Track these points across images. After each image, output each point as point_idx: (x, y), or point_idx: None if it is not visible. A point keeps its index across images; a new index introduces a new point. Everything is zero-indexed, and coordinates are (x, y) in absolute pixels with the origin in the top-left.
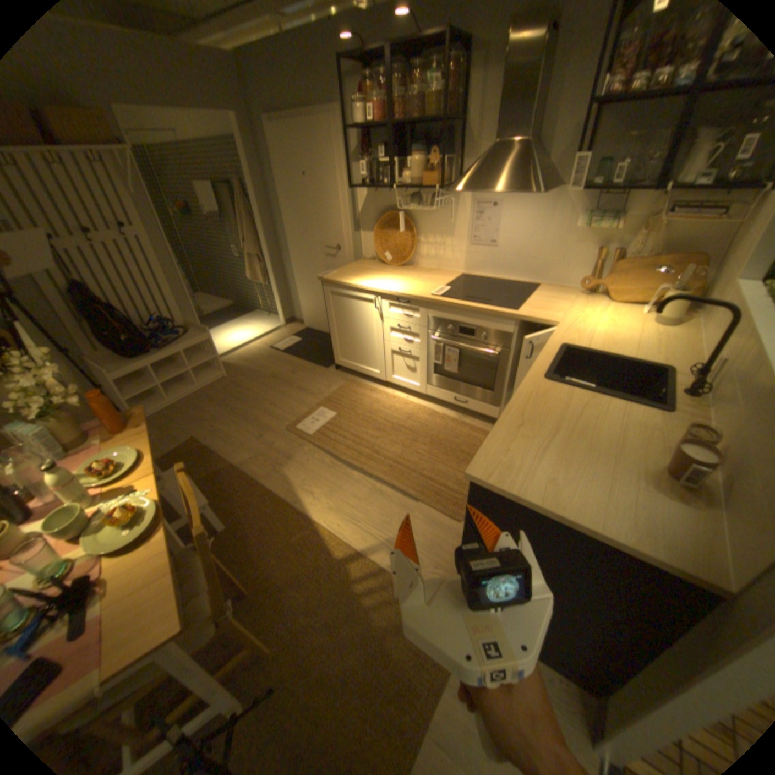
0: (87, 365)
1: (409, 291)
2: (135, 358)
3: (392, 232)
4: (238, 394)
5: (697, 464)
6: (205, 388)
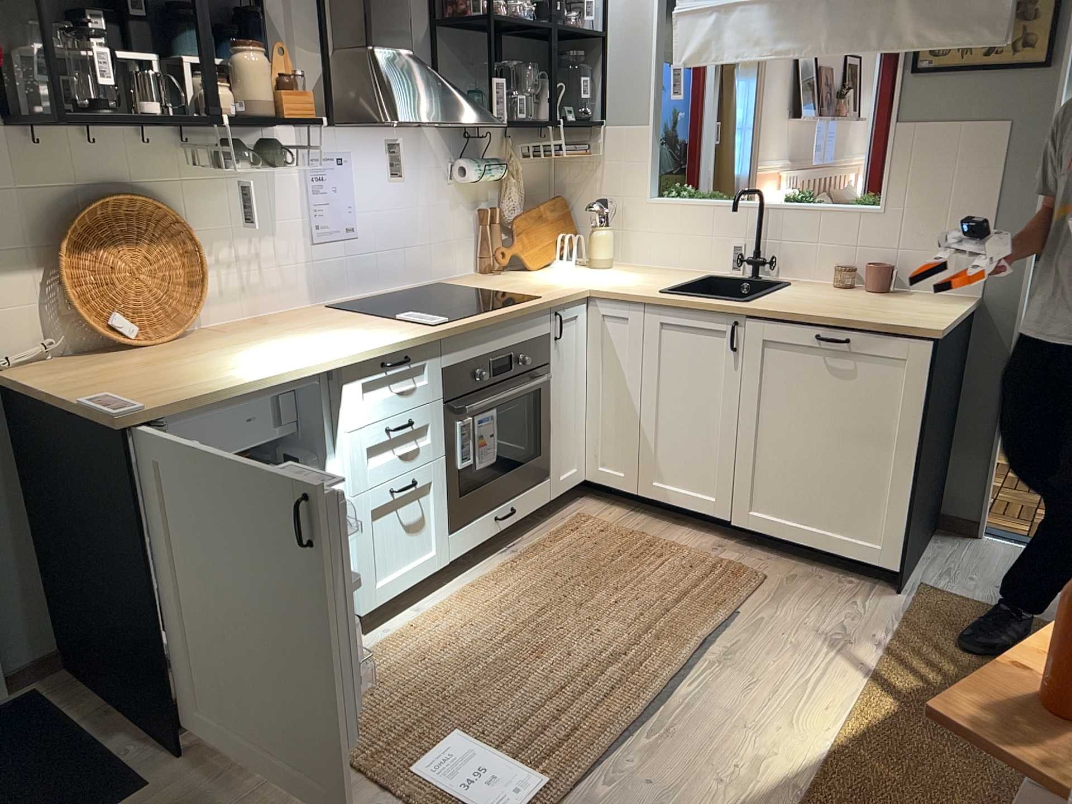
0: None
1: (387, 336)
2: None
3: (121, 252)
4: None
5: (893, 267)
6: None
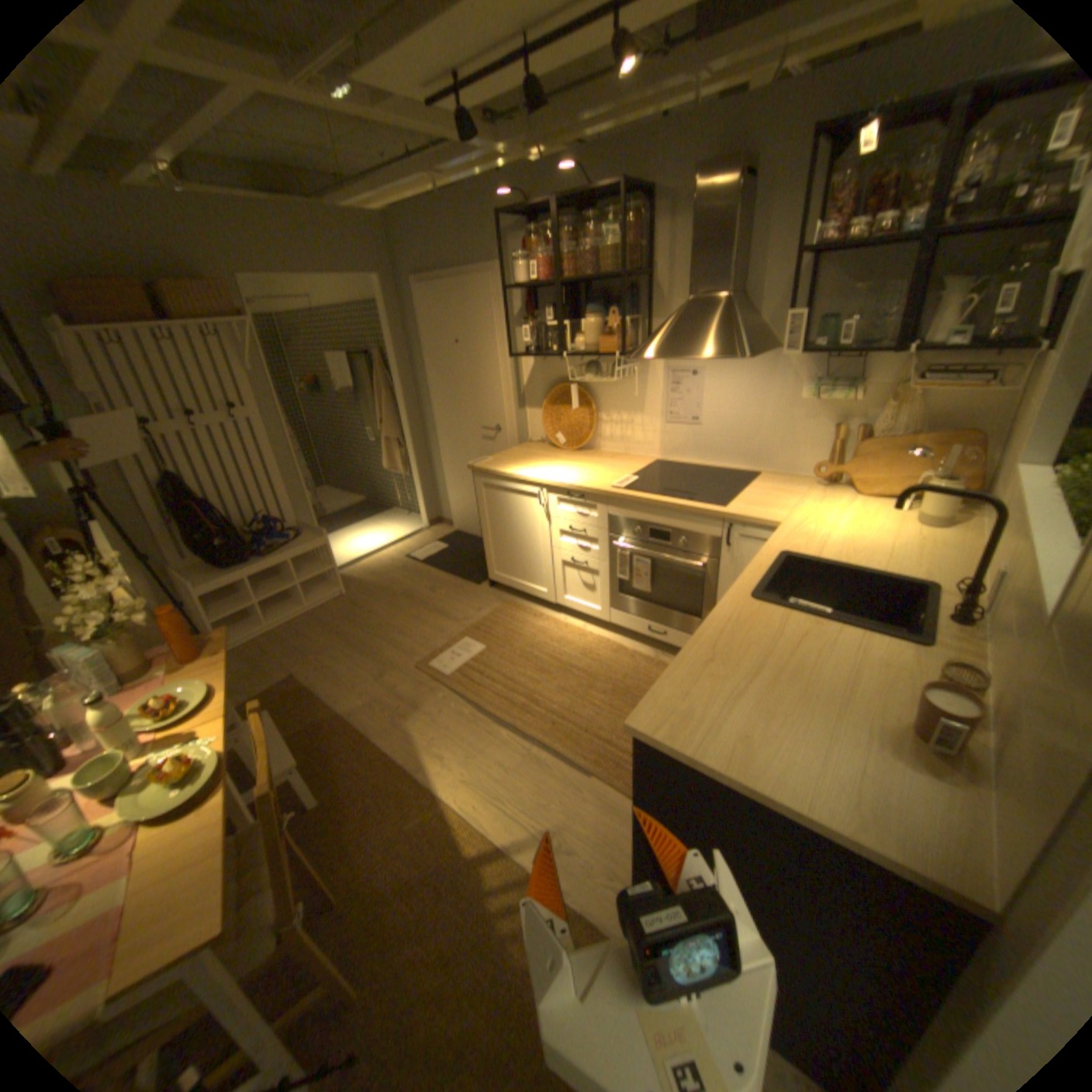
0: (170, 576)
1: (583, 482)
2: (230, 568)
3: (565, 408)
4: (357, 618)
5: (947, 717)
6: (316, 609)
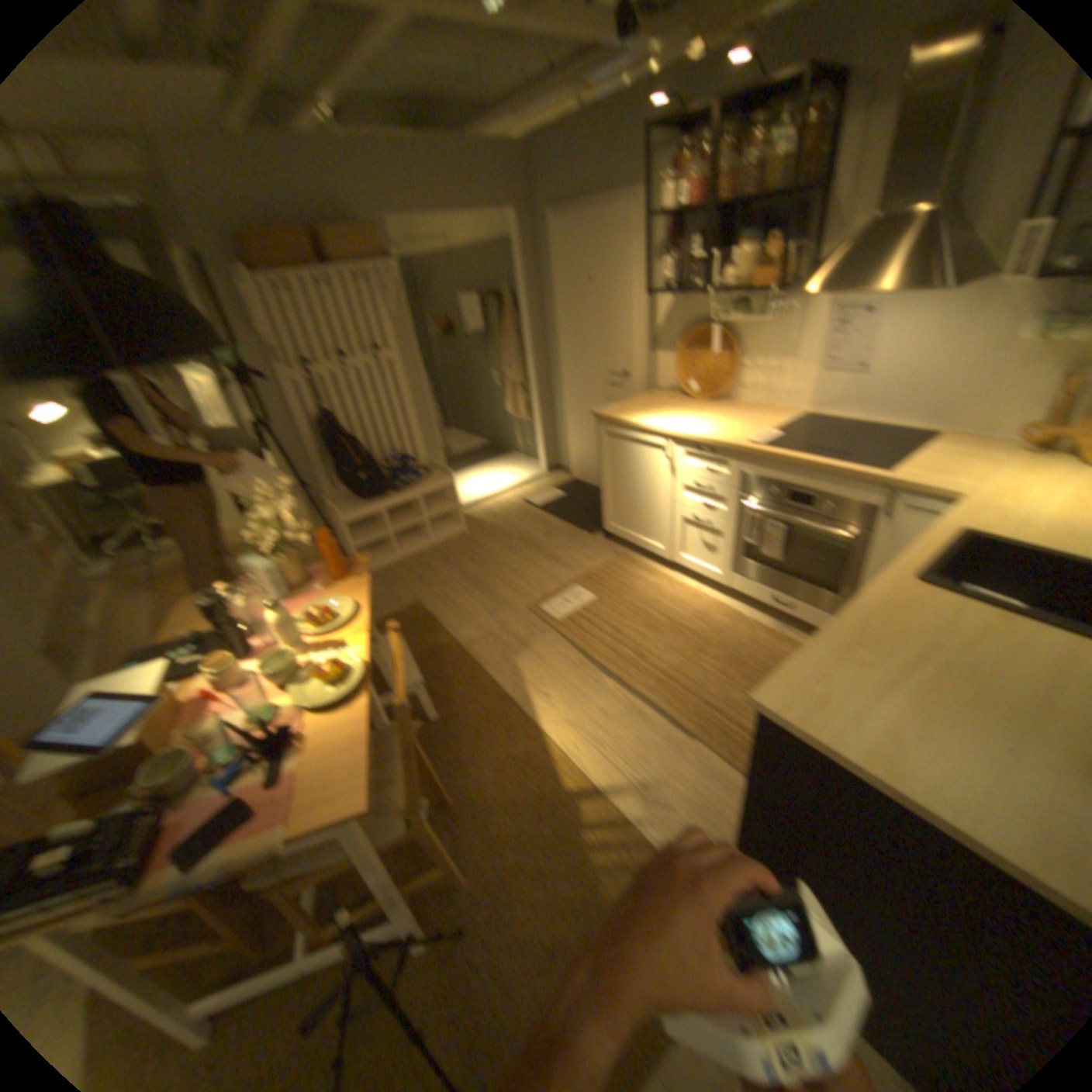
0: (328, 506)
1: (718, 436)
2: (375, 502)
3: (704, 353)
4: (479, 558)
5: None
6: (443, 546)
